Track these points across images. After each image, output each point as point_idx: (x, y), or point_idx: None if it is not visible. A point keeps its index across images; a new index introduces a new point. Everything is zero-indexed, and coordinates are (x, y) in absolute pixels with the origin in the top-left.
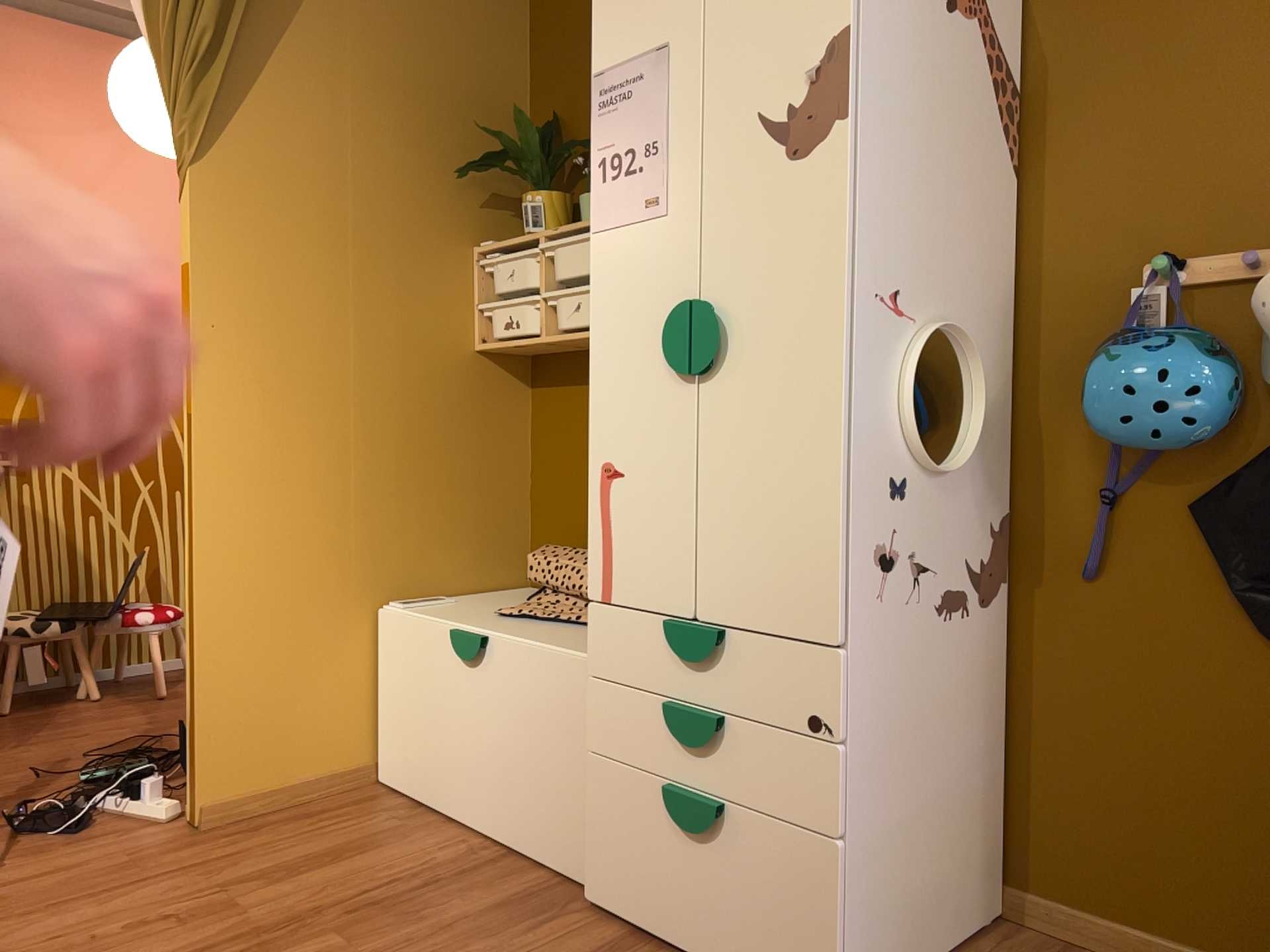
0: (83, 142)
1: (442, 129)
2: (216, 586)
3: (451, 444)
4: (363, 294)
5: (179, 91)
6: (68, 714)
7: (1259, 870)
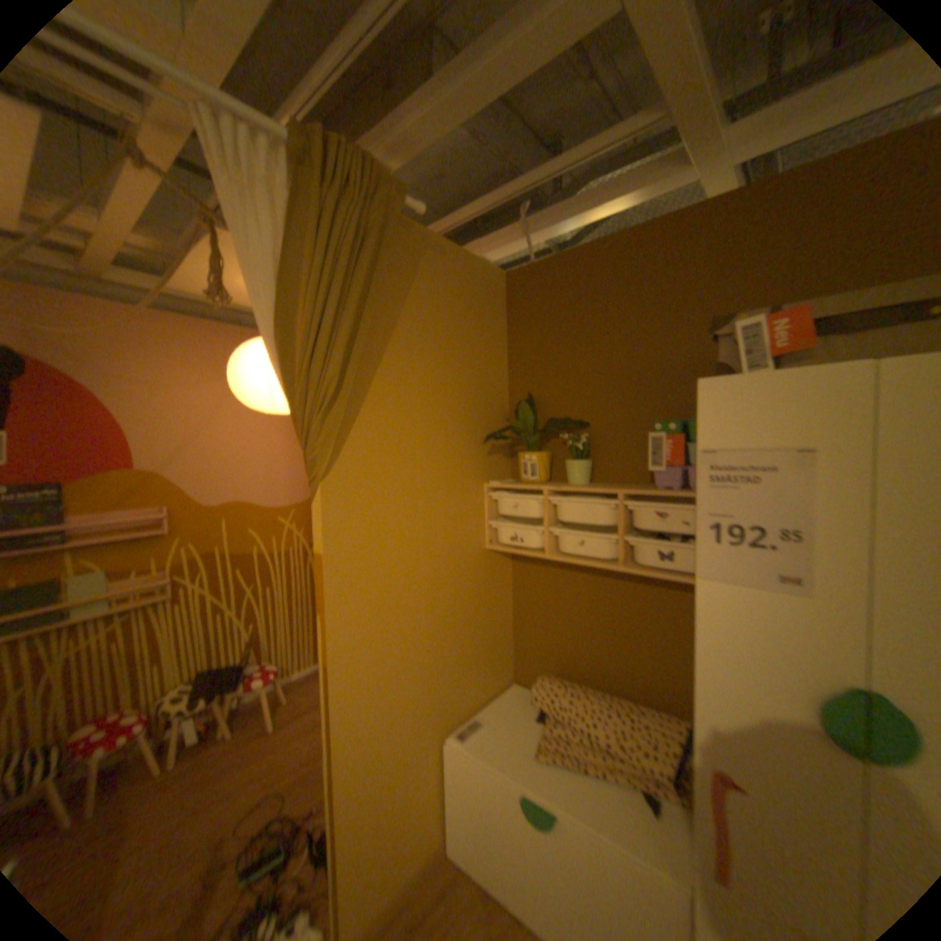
0: (200, 388)
1: (465, 410)
2: (348, 783)
3: (475, 612)
4: (427, 535)
5: (307, 423)
6: (214, 764)
7: None
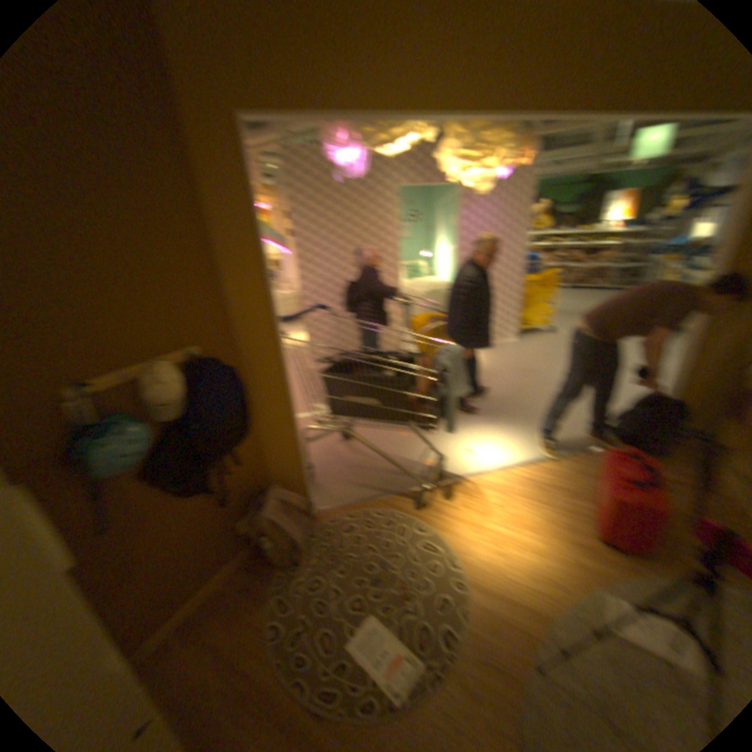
0: None
1: None
2: None
3: None
4: None
5: None
6: None
7: (198, 557)
